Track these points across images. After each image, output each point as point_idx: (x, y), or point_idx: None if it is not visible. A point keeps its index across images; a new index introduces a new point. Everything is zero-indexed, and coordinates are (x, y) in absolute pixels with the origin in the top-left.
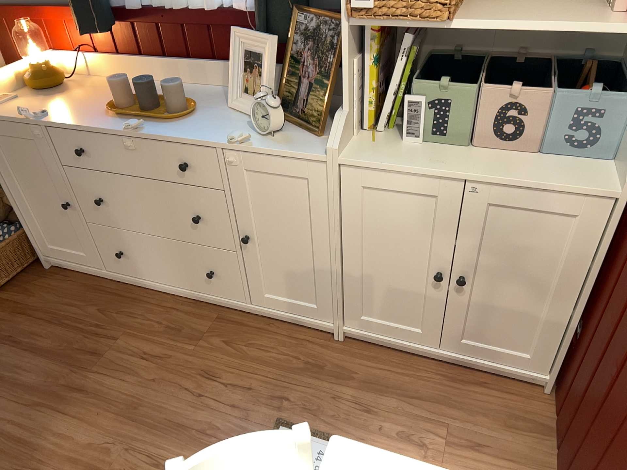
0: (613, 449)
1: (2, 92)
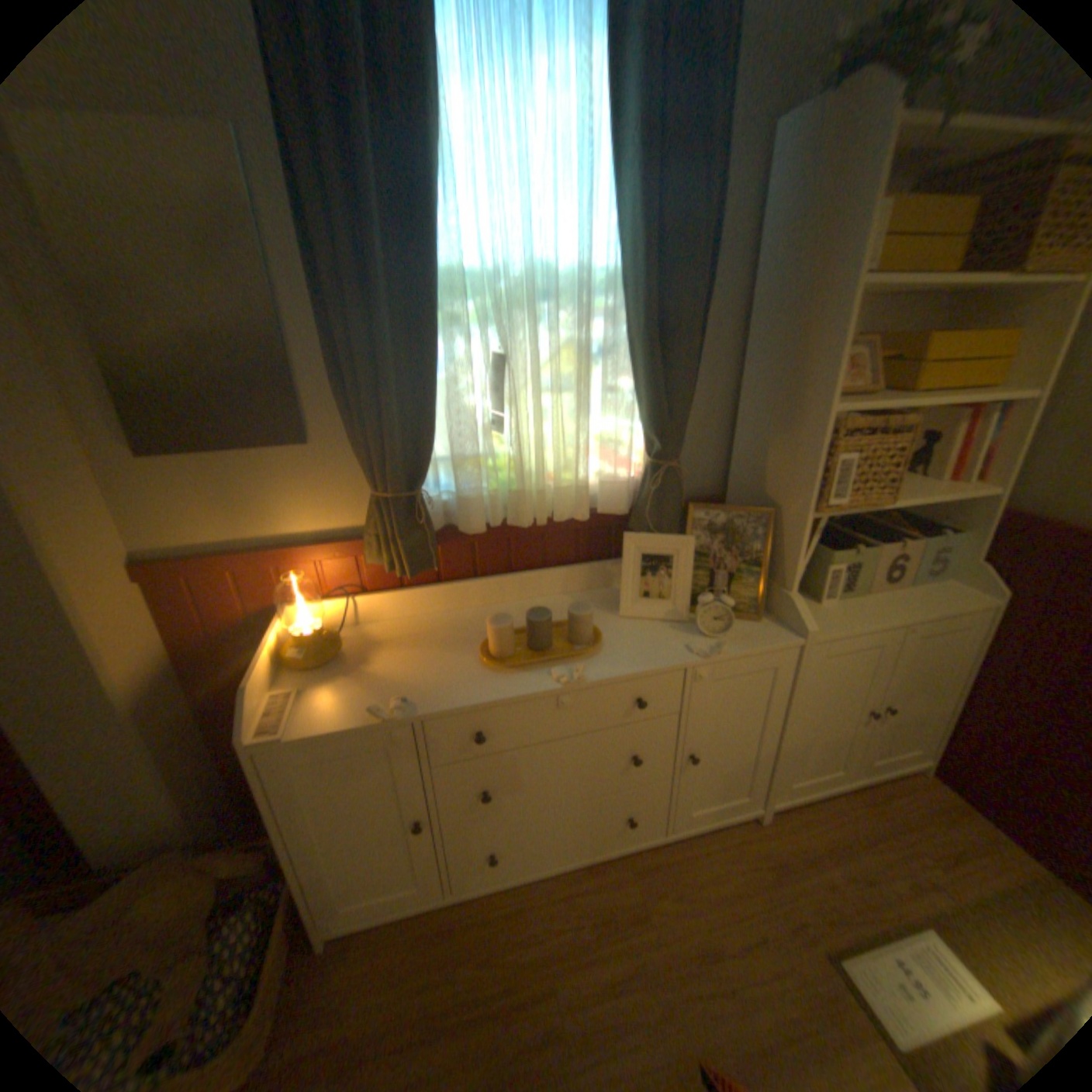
0: None
1: (255, 692)
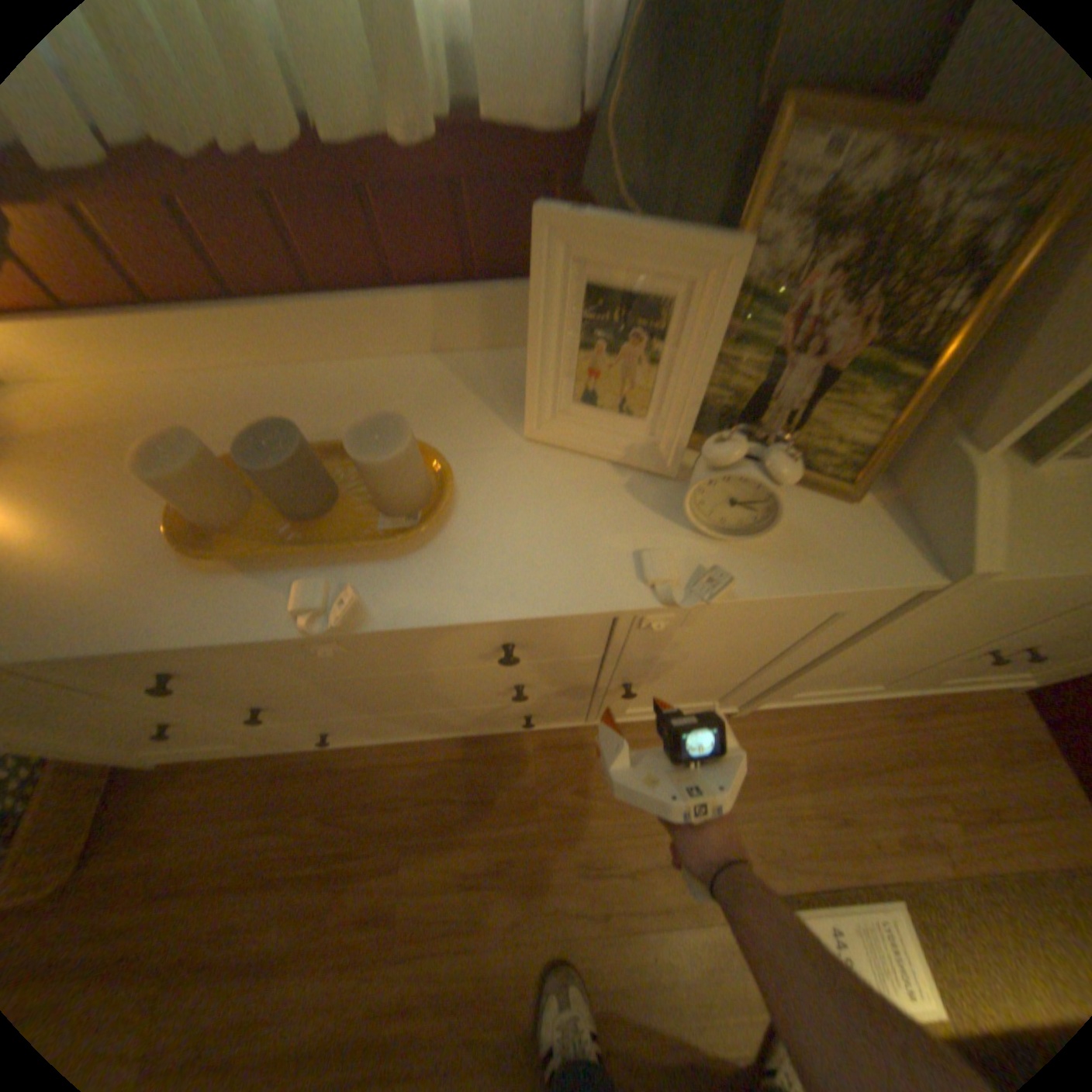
0: None
1: None
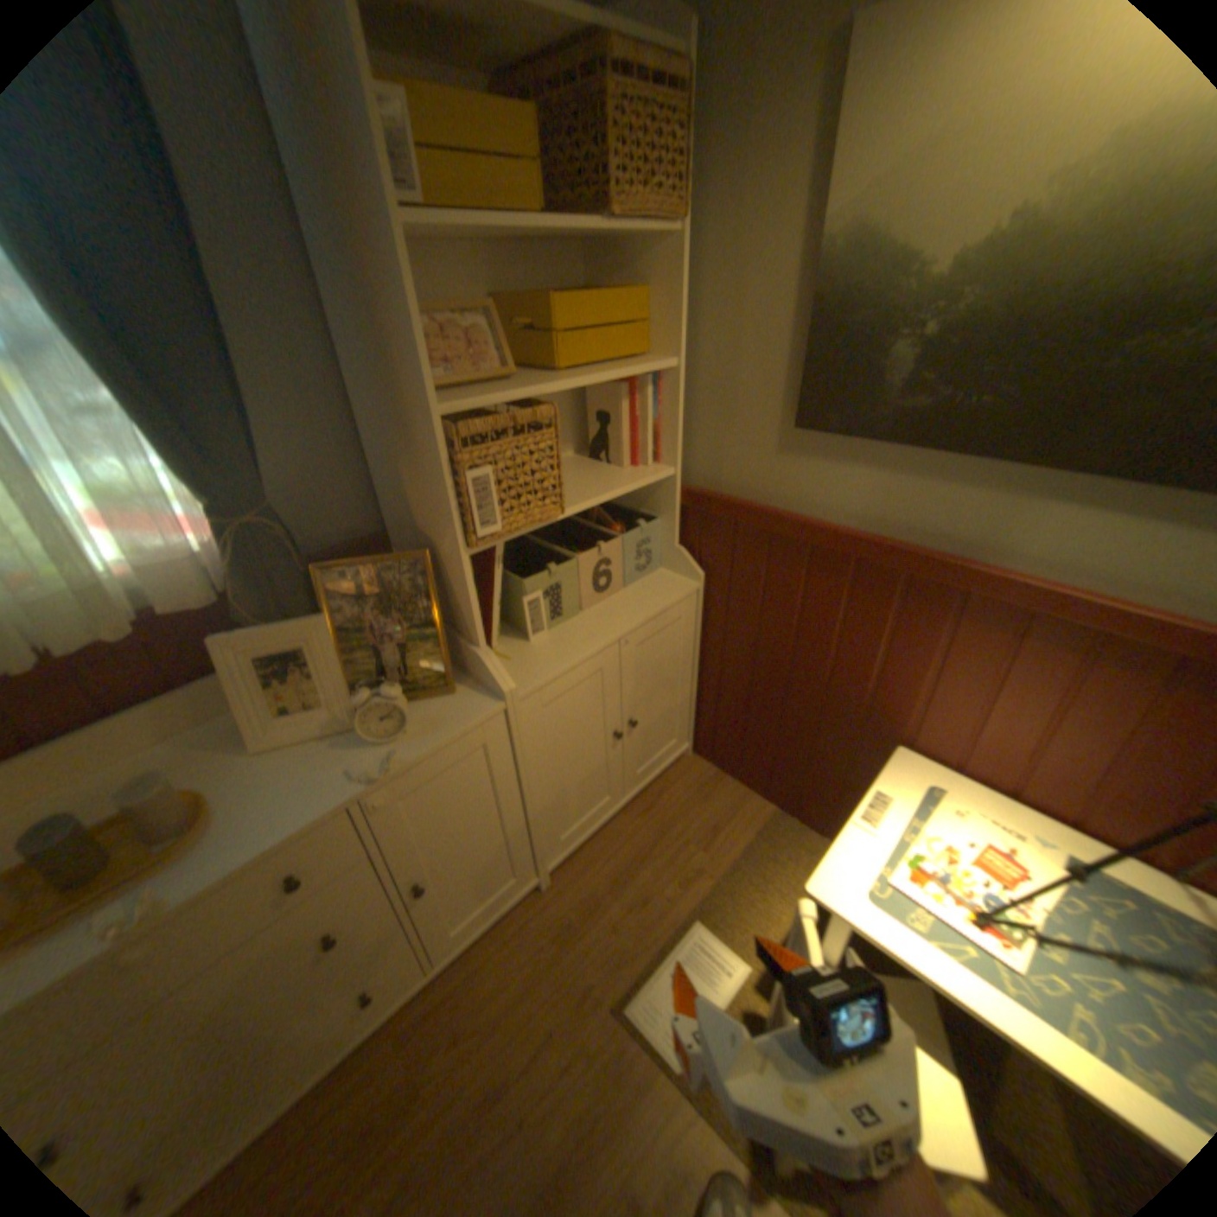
0: (831, 729)
1: None
